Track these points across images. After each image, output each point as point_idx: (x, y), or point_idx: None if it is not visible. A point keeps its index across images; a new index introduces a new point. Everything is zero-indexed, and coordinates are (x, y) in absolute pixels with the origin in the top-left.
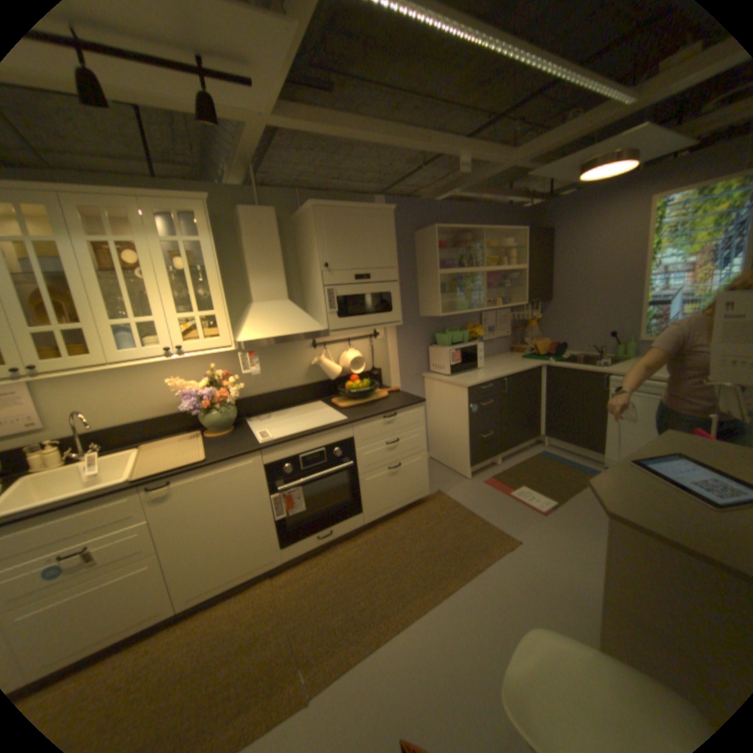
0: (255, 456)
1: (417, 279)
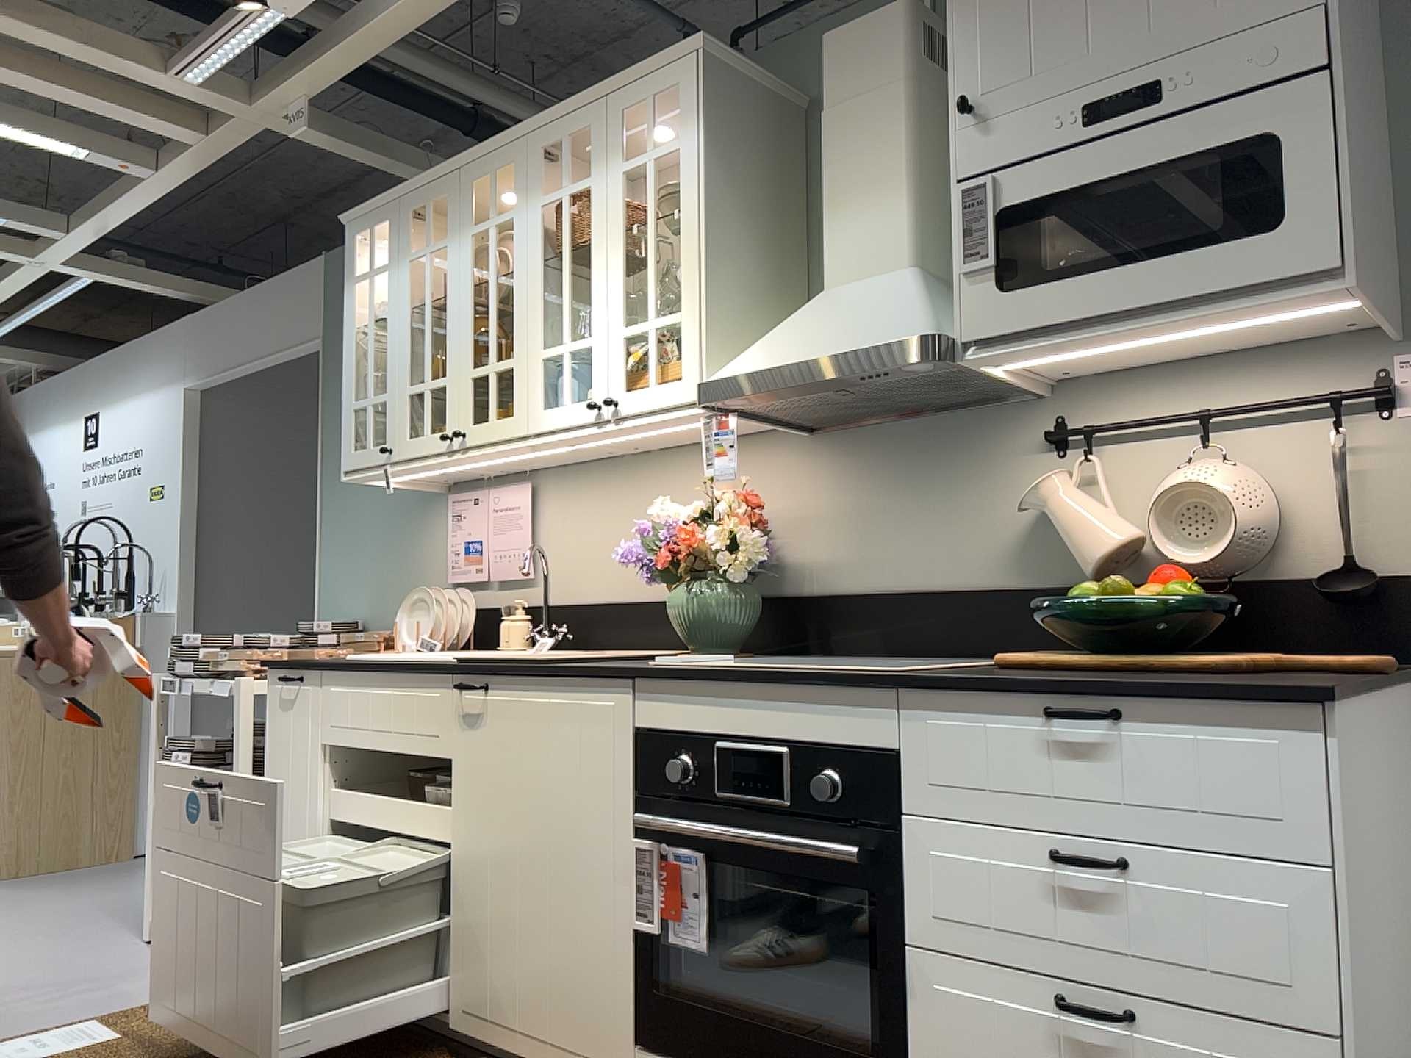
0: (619, 689)
1: None
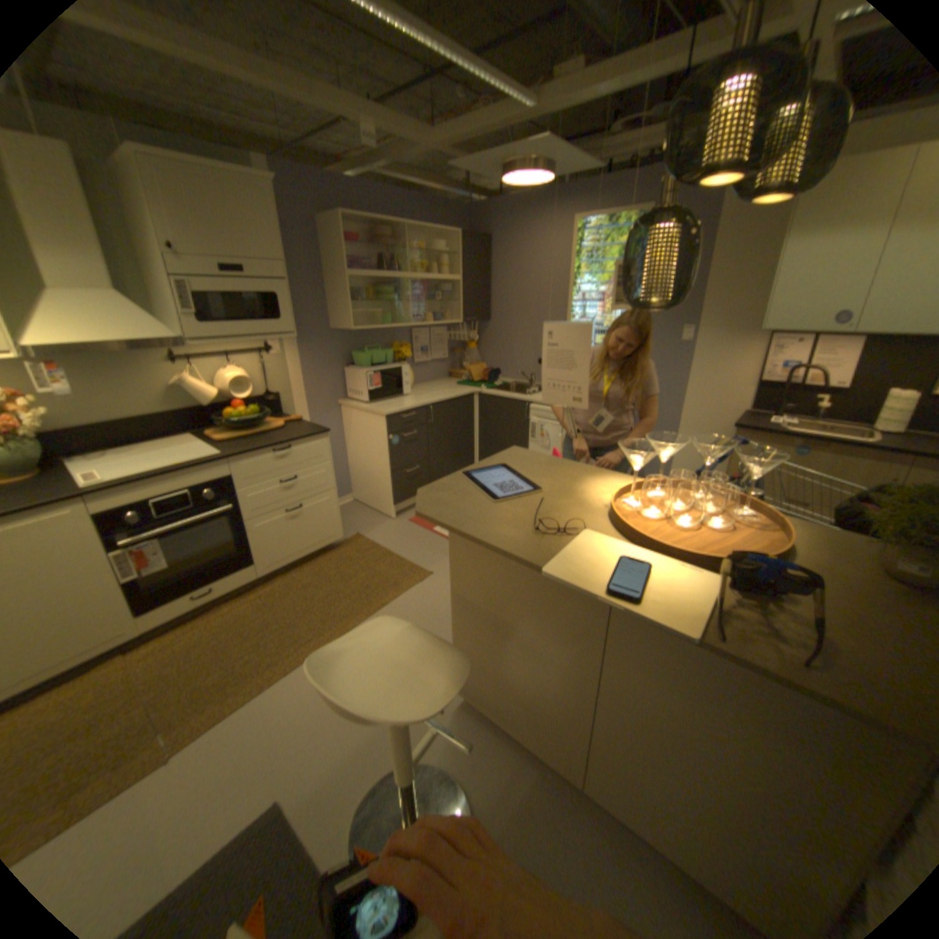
0: (74, 502)
1: (324, 279)
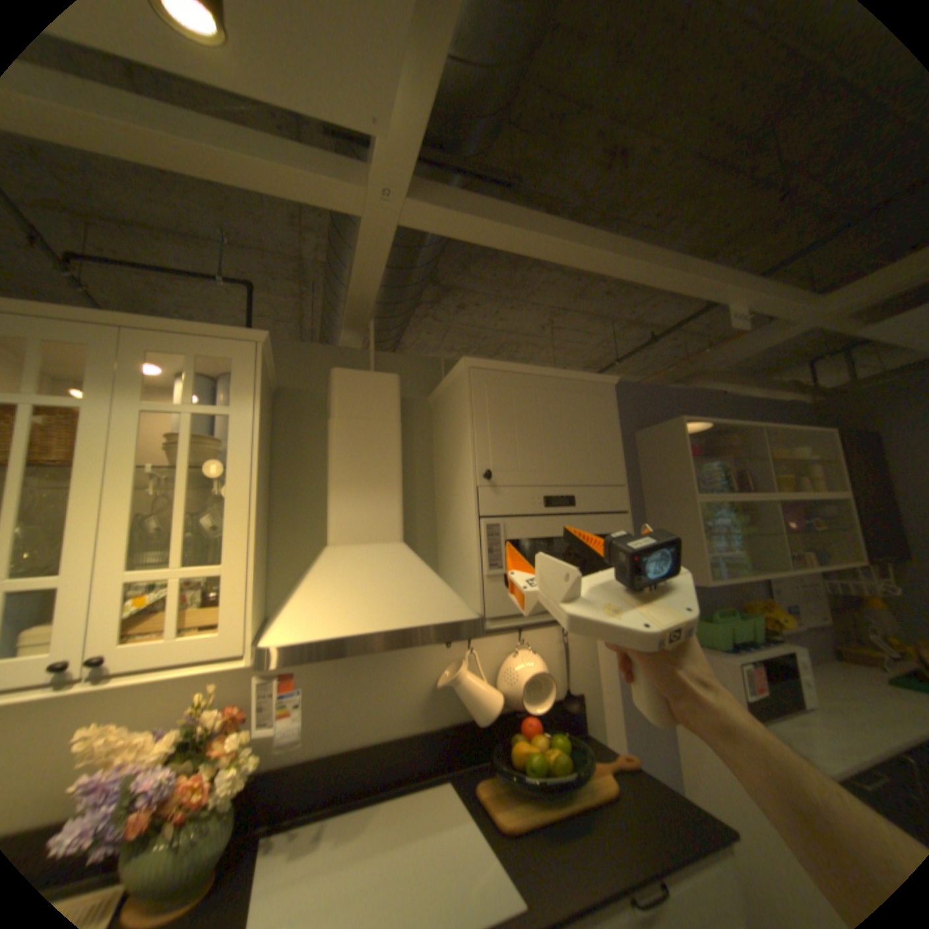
0: None
1: (645, 511)
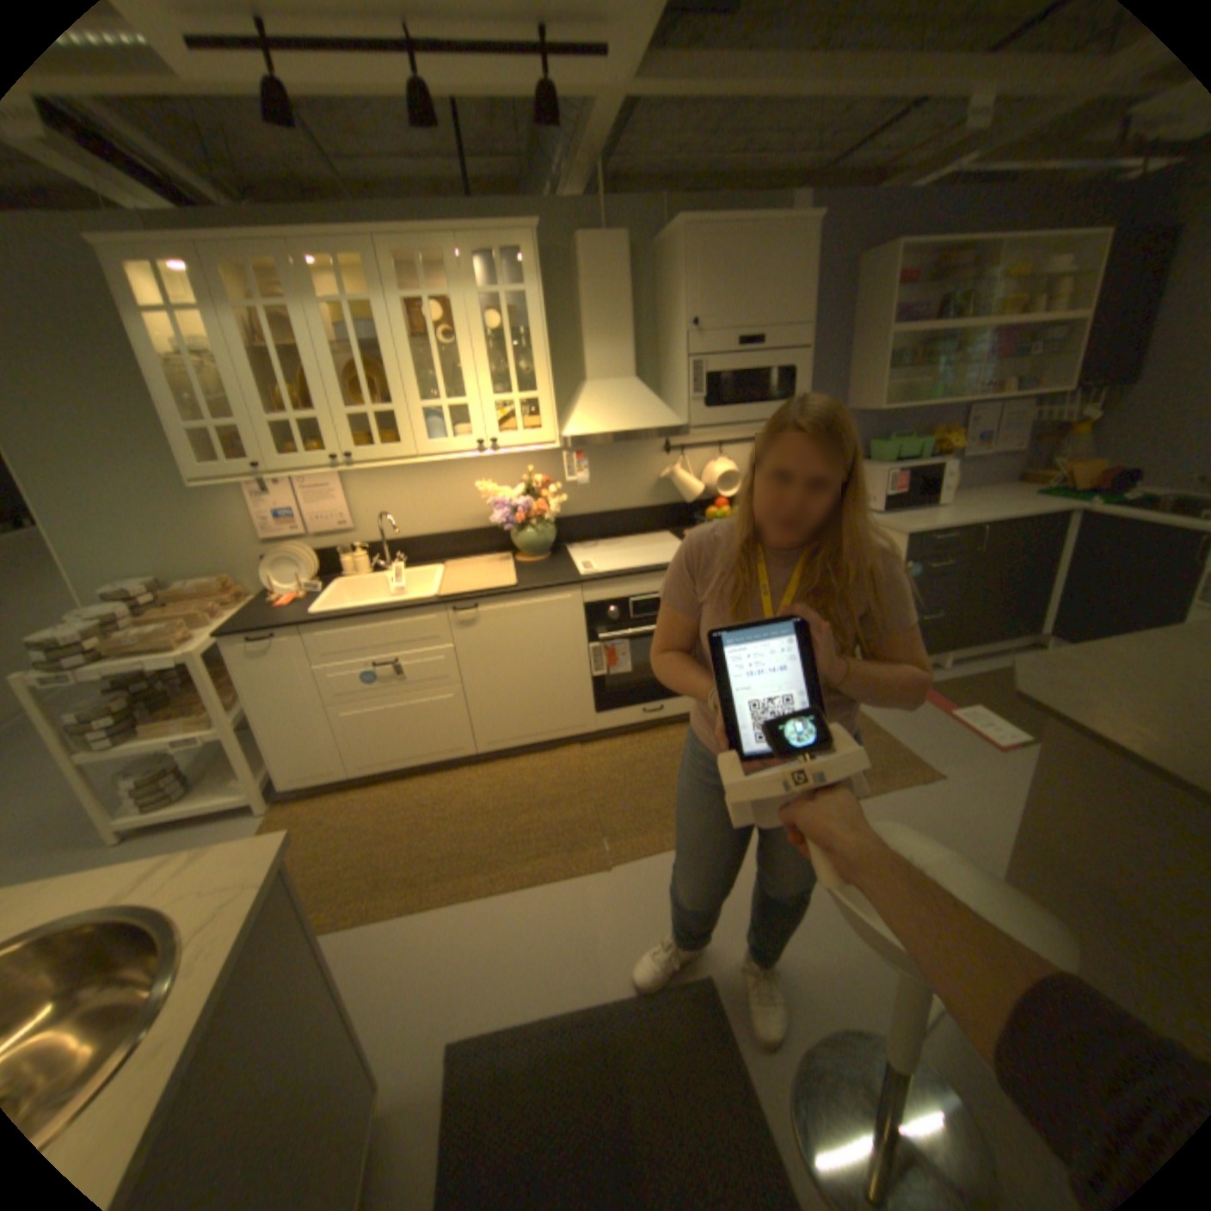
0: (574, 590)
1: (853, 342)
